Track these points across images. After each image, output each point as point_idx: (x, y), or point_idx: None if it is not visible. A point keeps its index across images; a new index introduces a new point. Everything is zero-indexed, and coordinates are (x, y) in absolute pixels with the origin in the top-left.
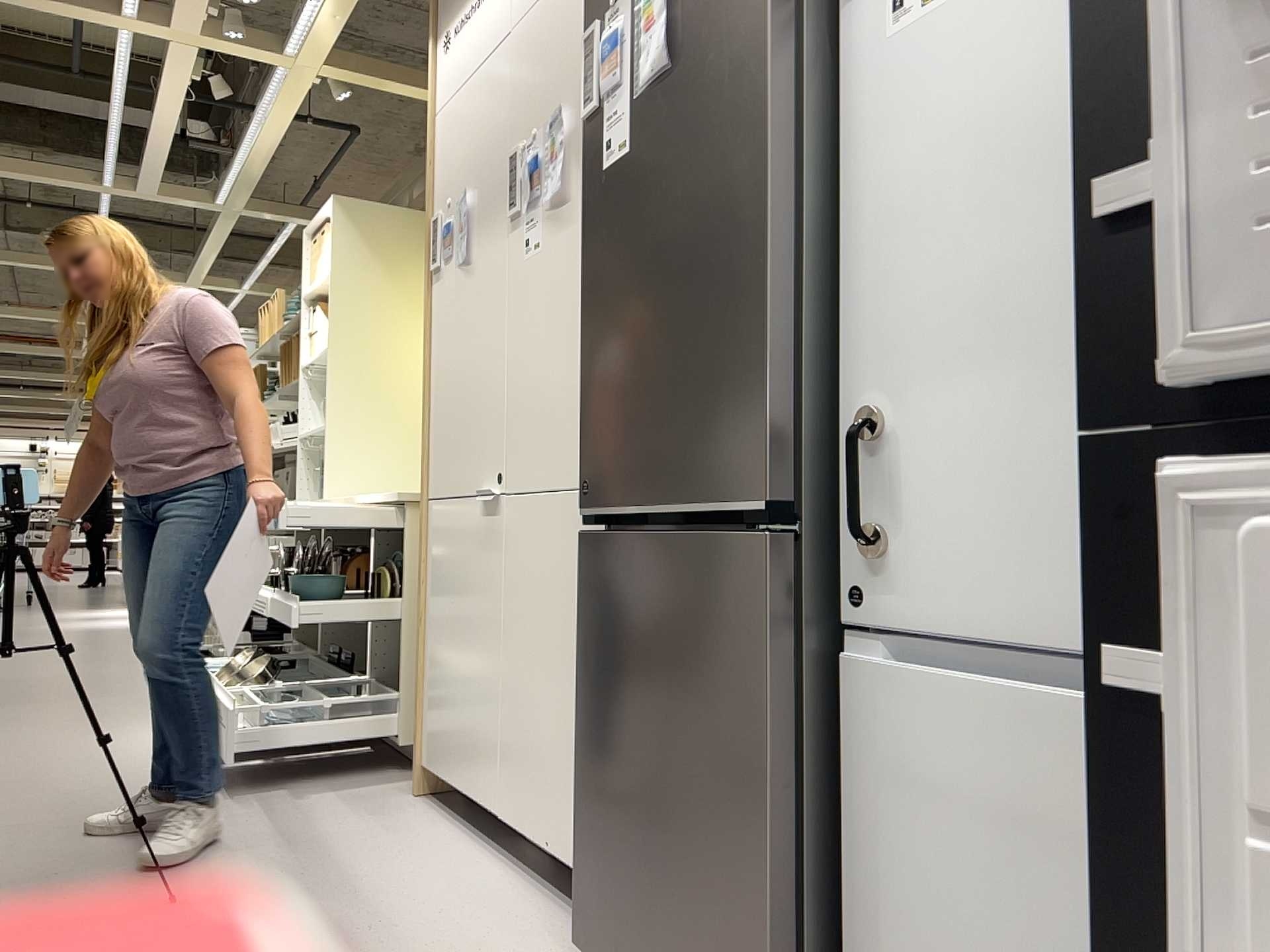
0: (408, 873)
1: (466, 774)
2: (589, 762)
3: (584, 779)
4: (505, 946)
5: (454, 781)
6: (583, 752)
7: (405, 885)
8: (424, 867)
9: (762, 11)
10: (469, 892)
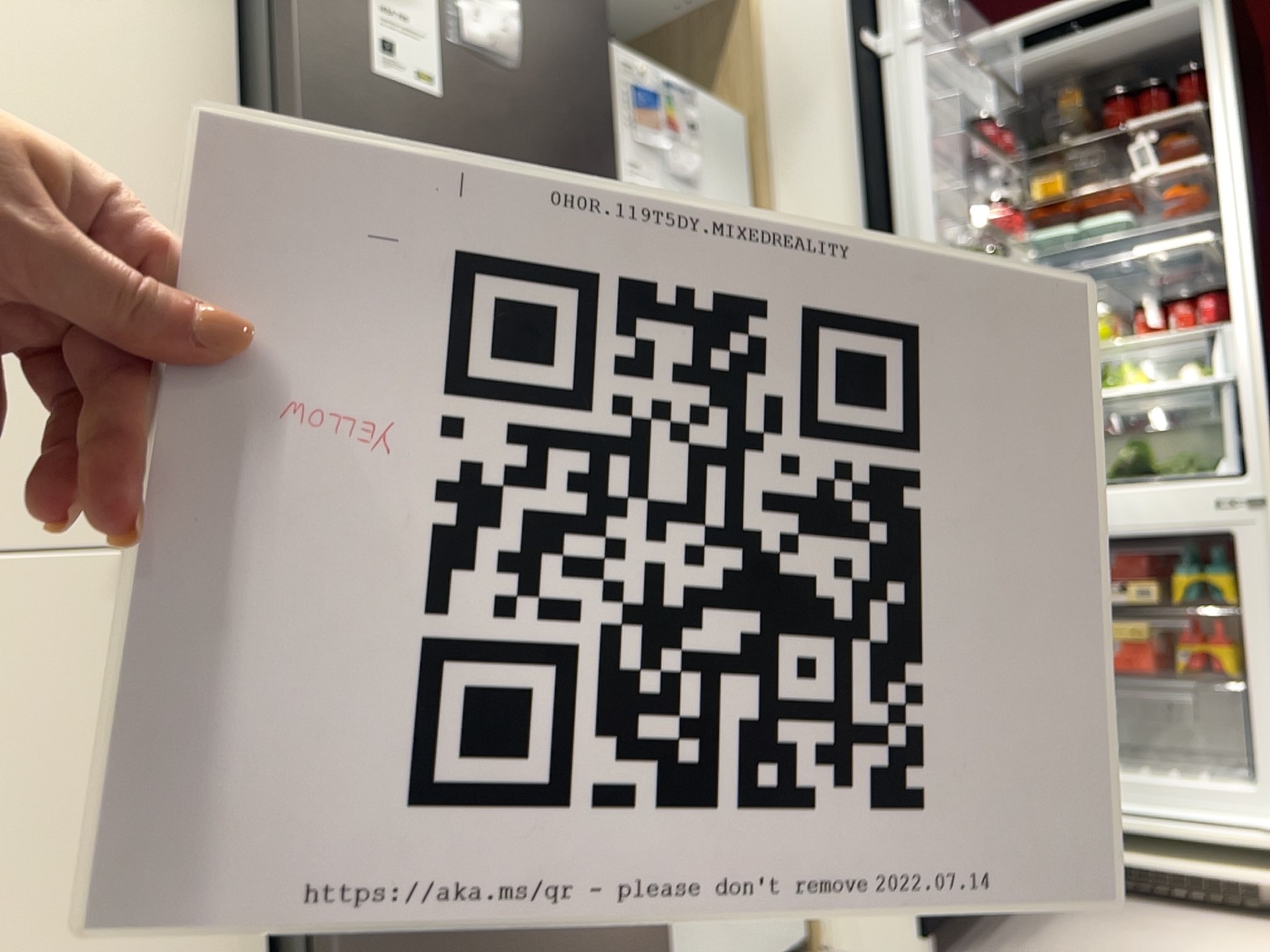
0: None
1: None
2: None
3: None
4: None
5: None
6: None
7: None
8: None
9: (608, 120)
10: None
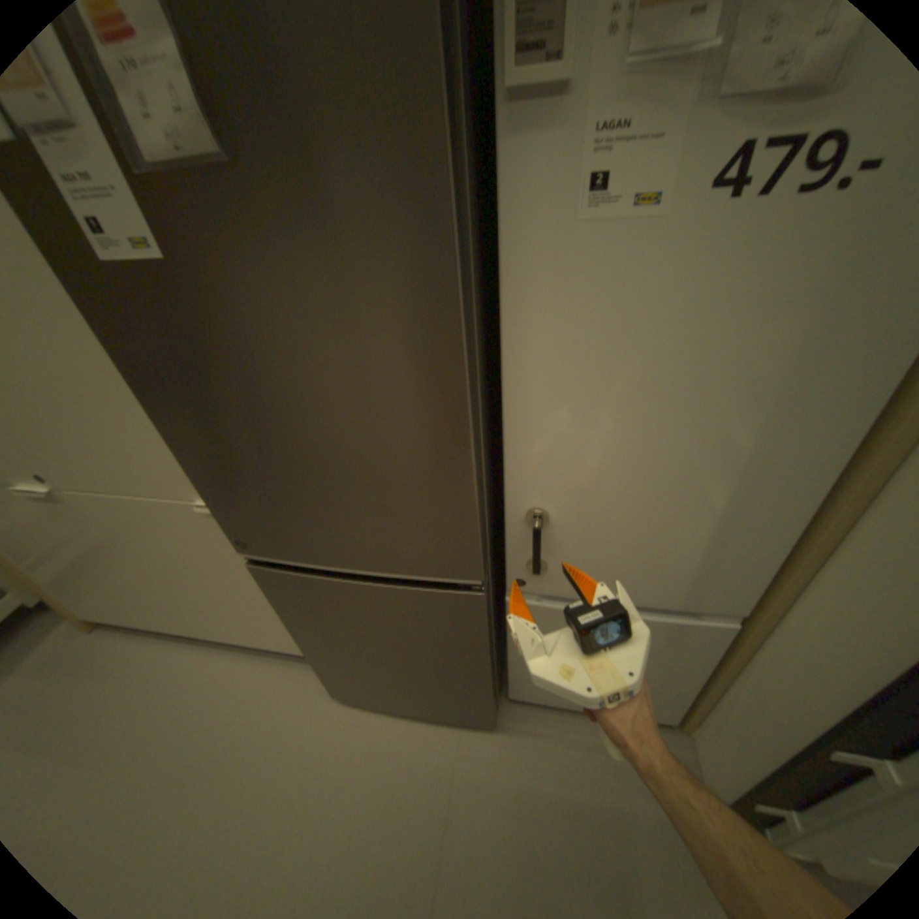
0: (166, 707)
1: (144, 622)
2: (317, 651)
3: (312, 654)
4: (286, 715)
5: (132, 625)
6: (307, 647)
7: (176, 717)
8: (171, 693)
9: (428, 146)
10: (223, 691)
